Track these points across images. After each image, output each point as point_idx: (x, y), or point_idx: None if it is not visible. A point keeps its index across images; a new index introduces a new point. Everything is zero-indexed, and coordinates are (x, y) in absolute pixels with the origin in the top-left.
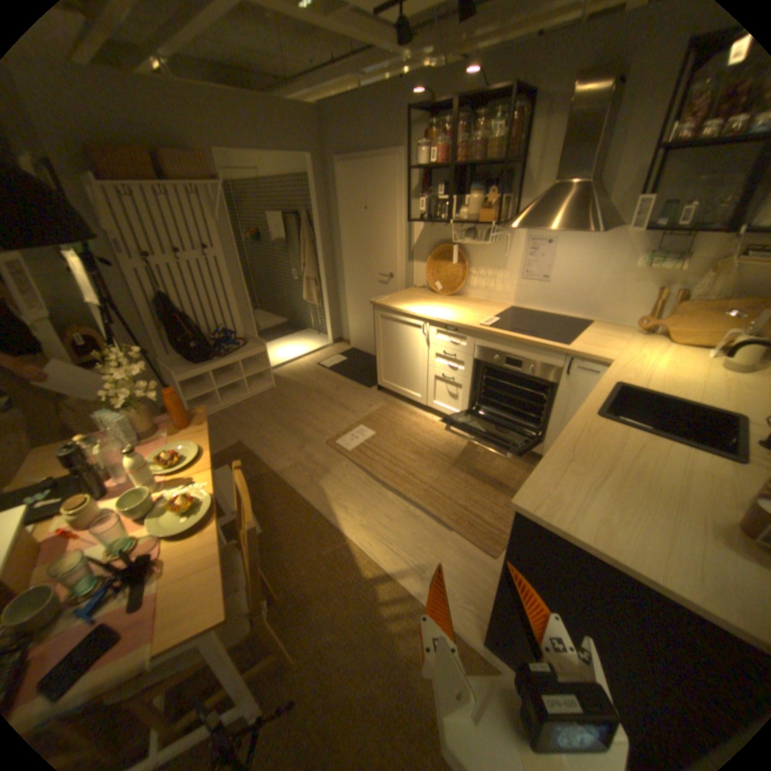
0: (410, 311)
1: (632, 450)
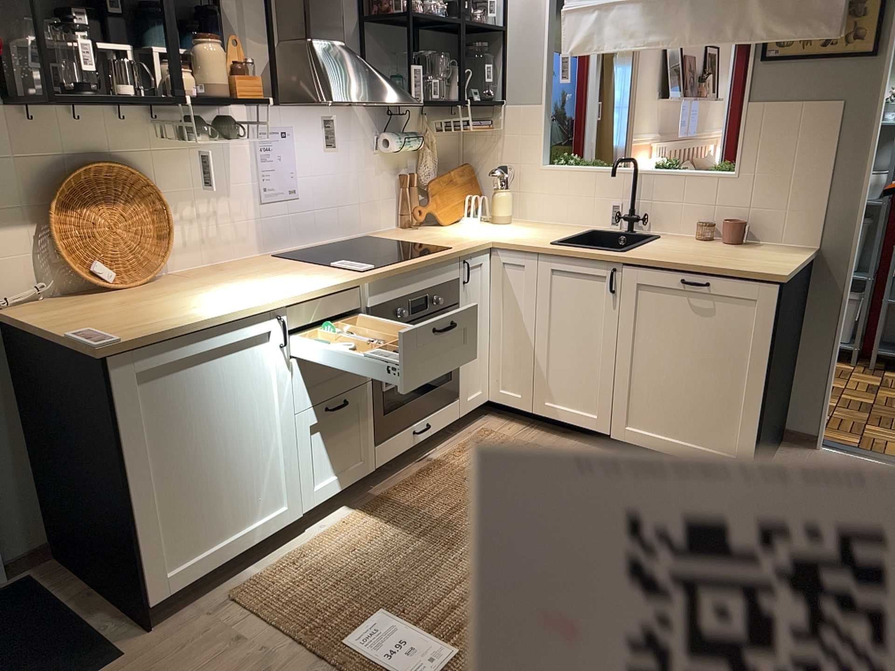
0: (241, 309)
1: (669, 250)
